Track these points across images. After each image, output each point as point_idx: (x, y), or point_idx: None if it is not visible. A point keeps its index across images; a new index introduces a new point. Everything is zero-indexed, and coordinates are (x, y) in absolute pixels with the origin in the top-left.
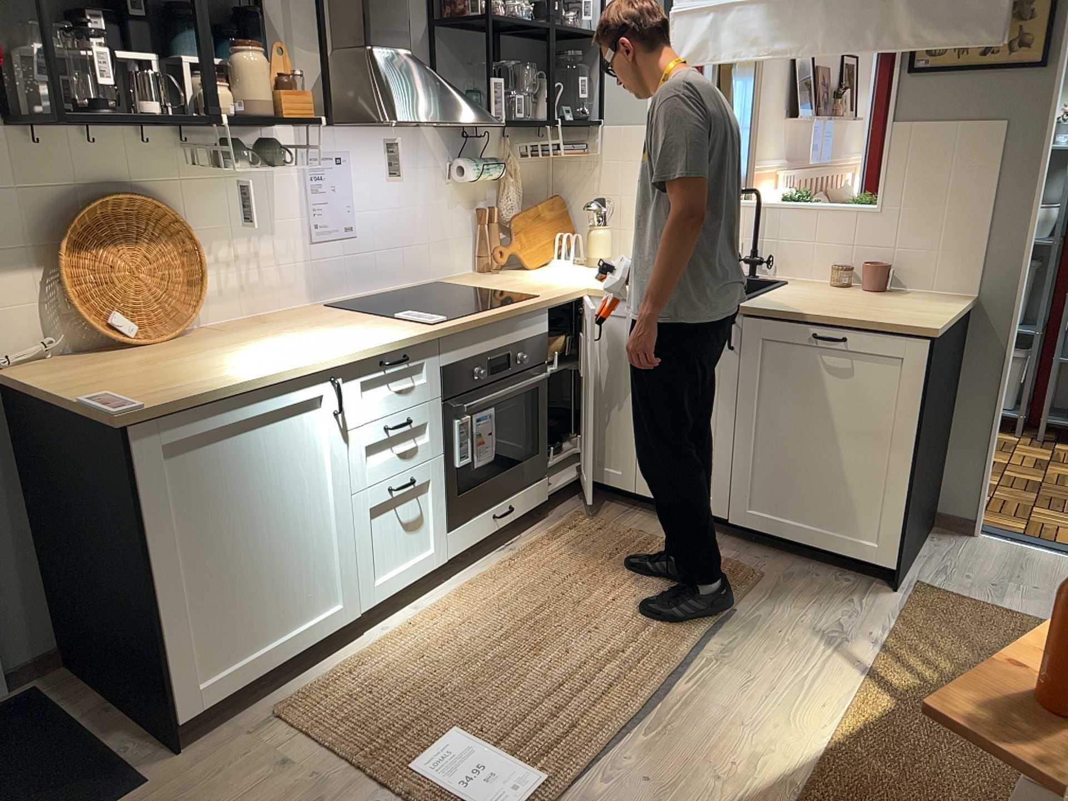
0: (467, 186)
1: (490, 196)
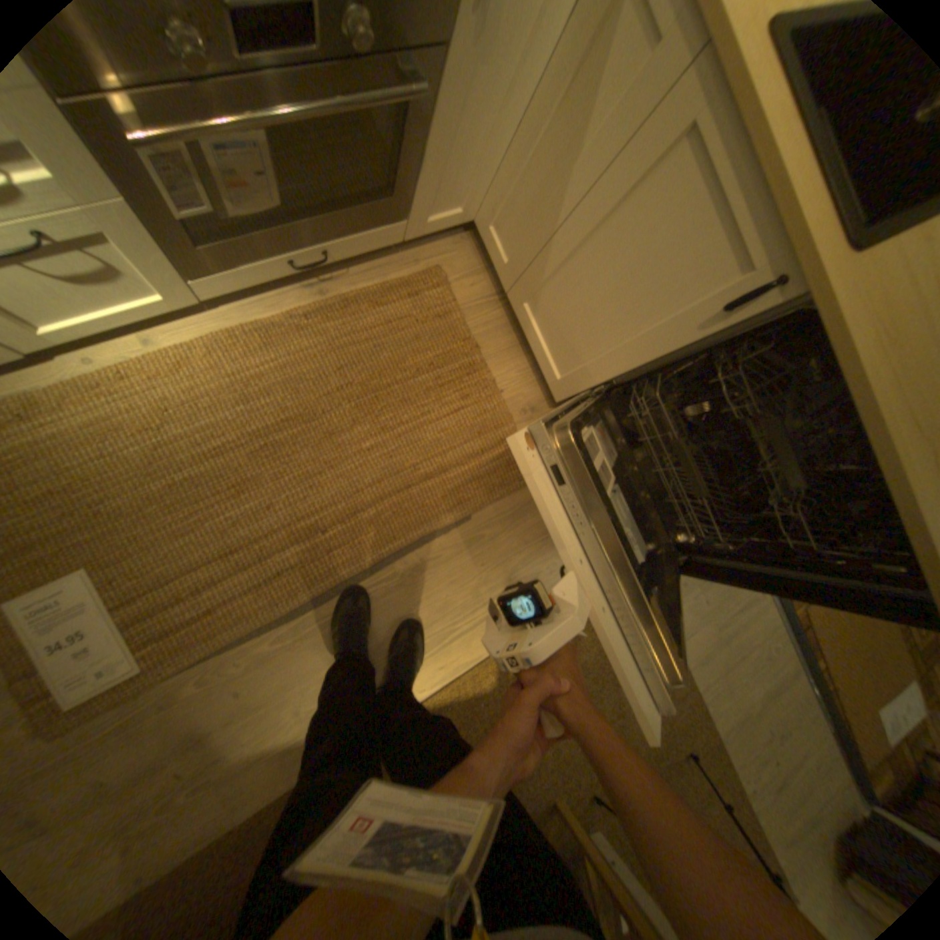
0: None
1: None
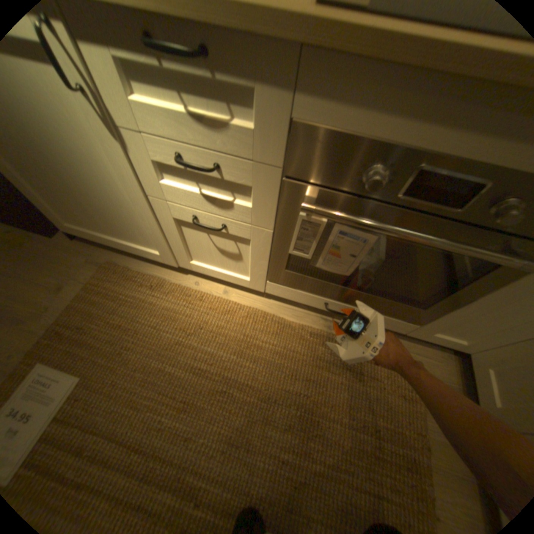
0: None
1: None
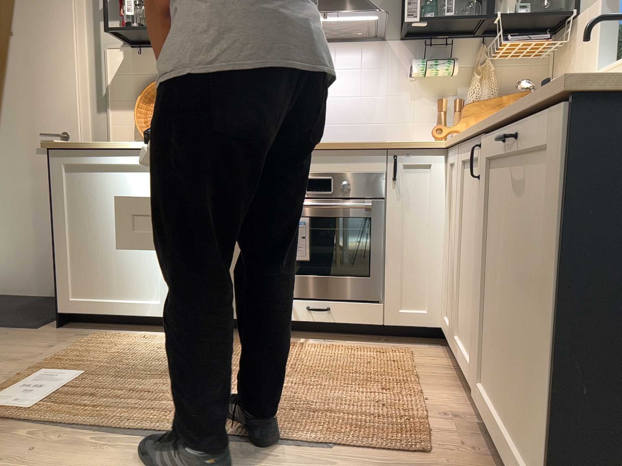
0: (432, 84)
1: (460, 93)
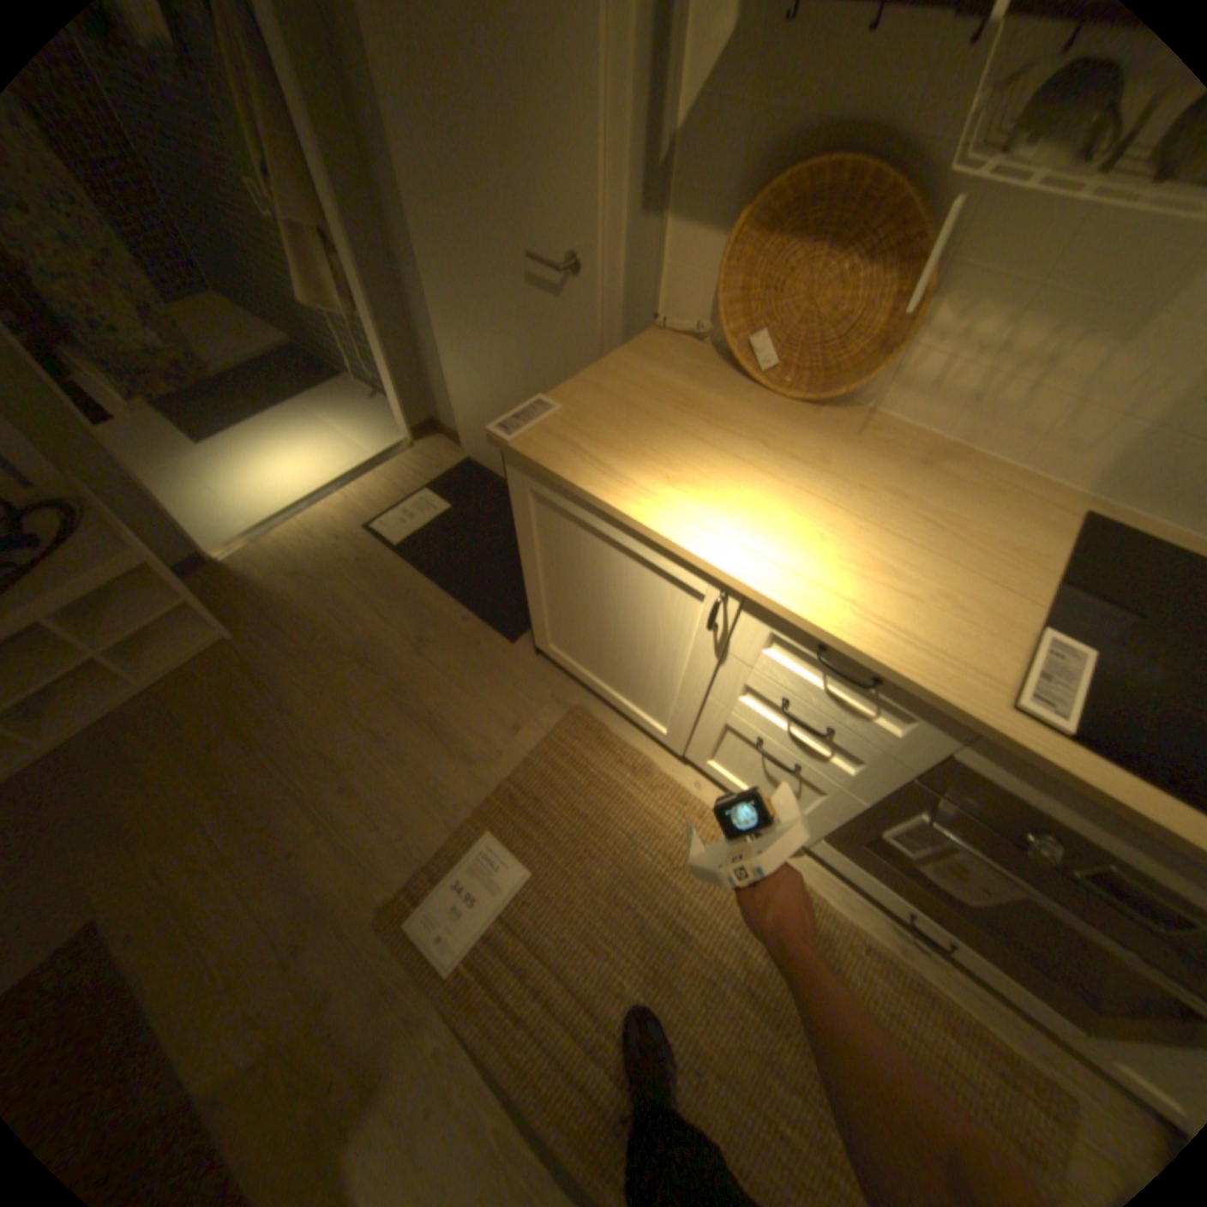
0: None
1: None
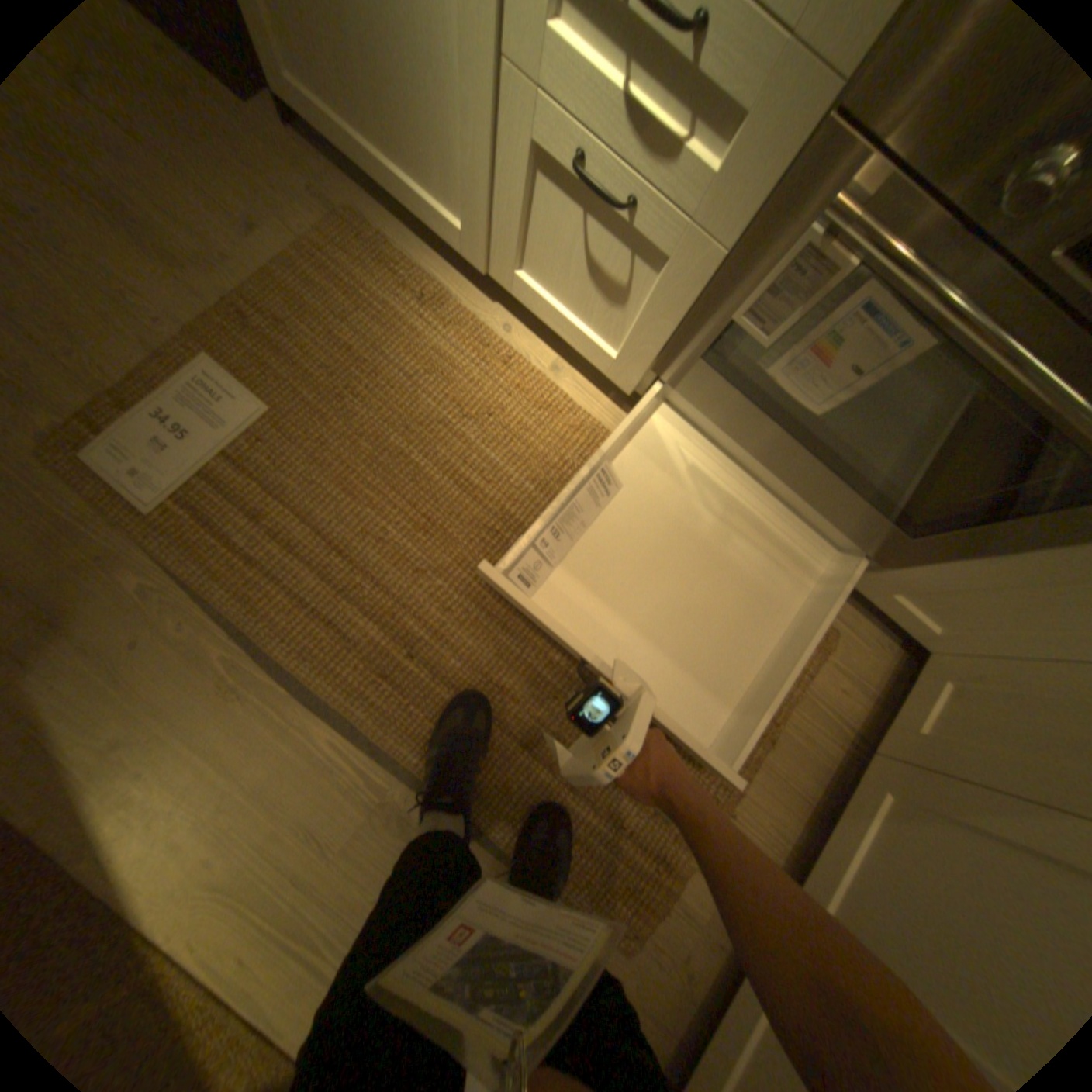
0: None
1: None
